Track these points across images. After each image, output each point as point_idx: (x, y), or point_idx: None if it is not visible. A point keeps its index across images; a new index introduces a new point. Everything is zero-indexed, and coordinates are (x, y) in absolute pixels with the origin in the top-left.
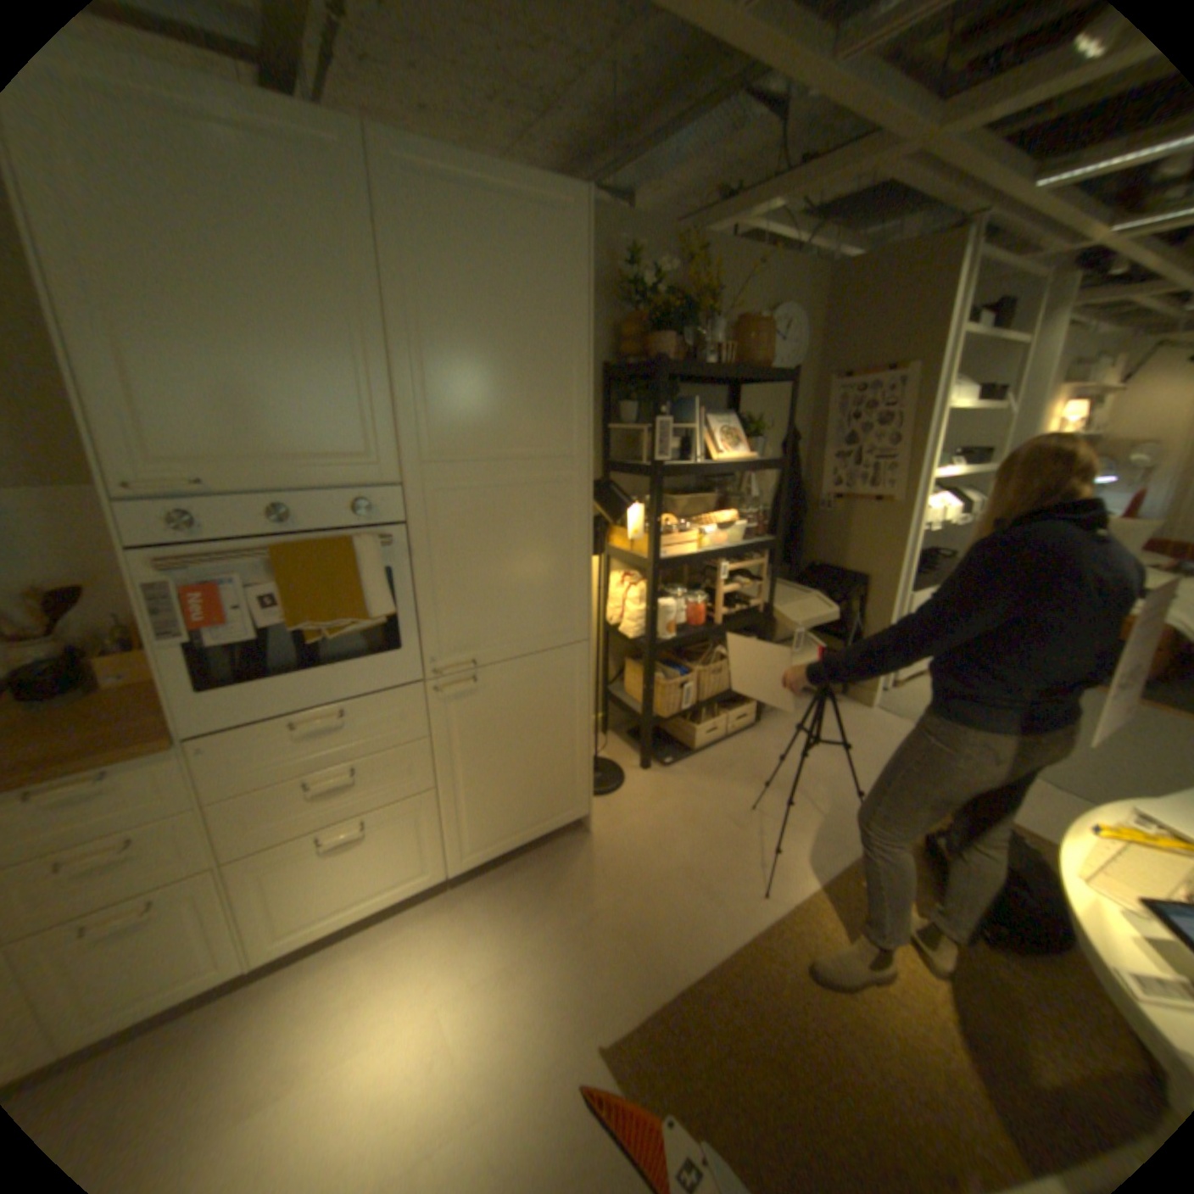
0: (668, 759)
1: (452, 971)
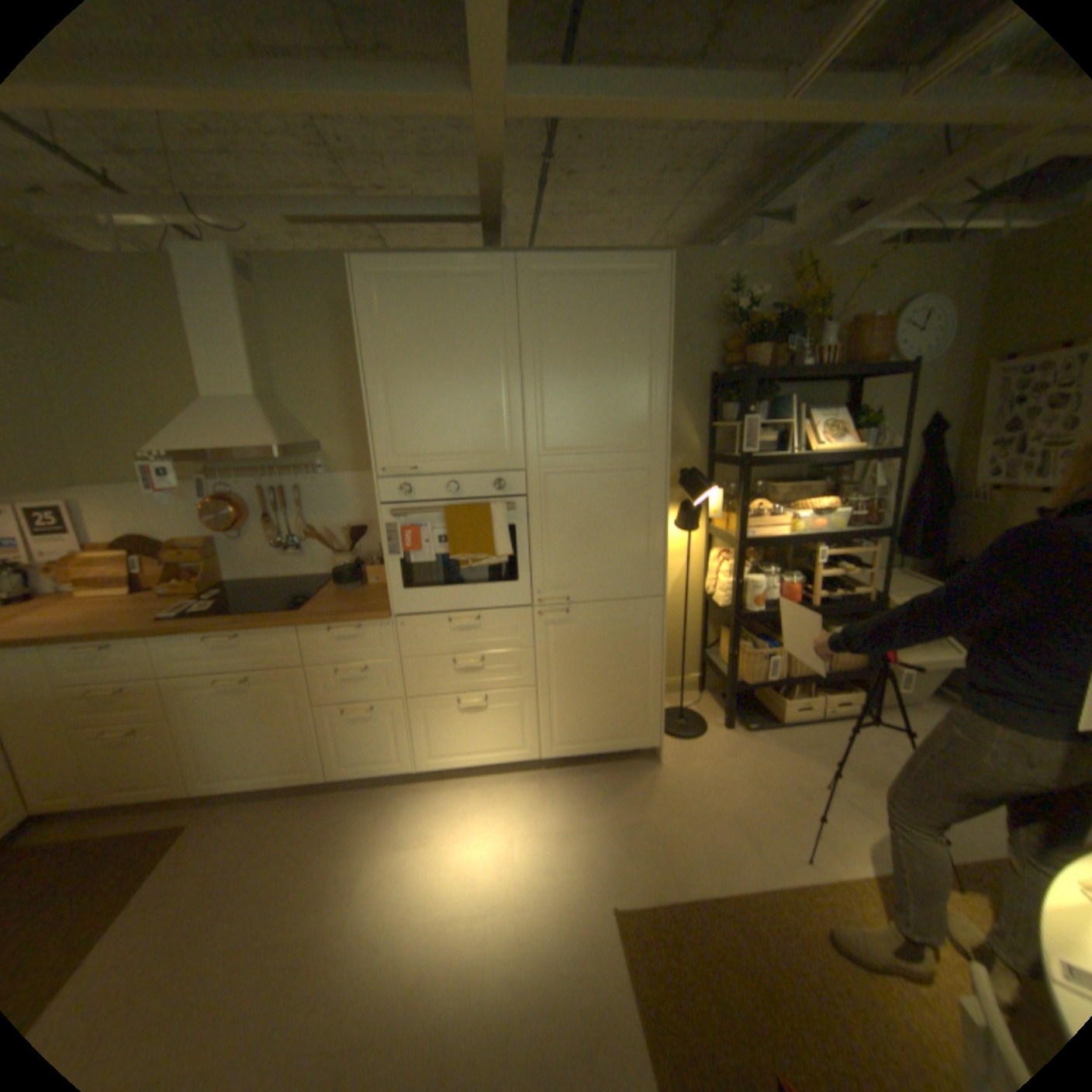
0: (755, 726)
1: (529, 821)
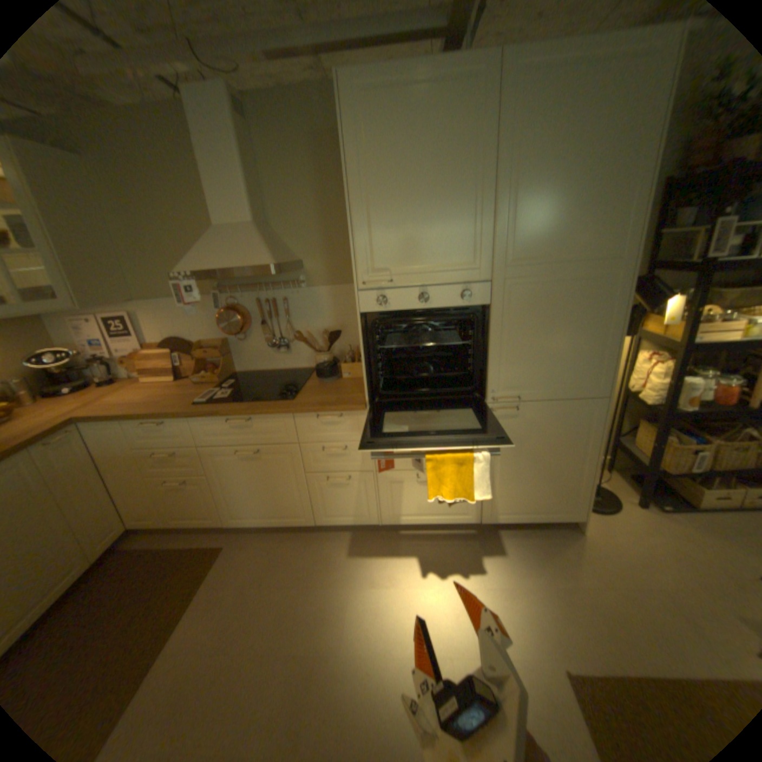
0: (669, 508)
1: (476, 575)
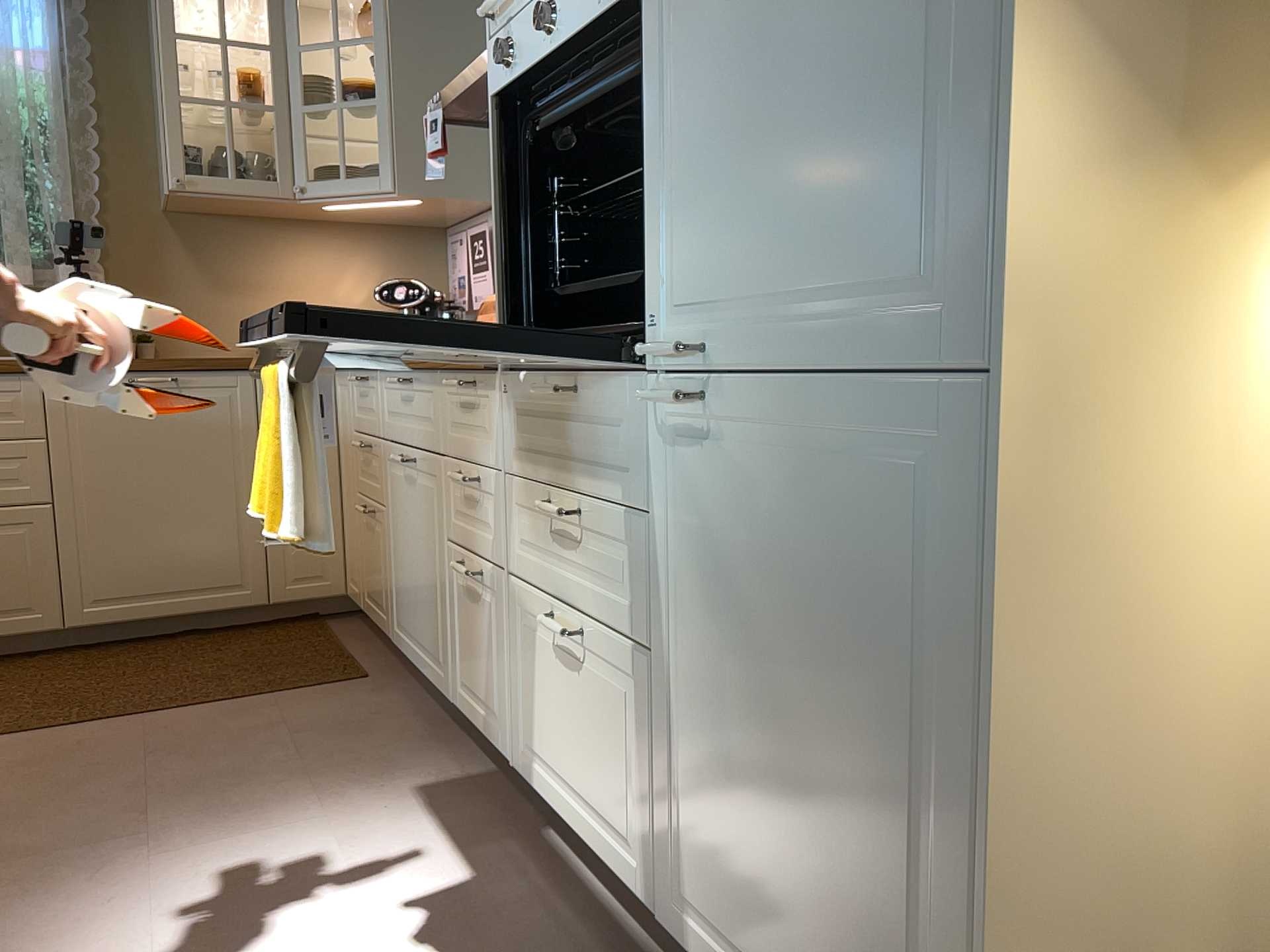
0: None
1: None
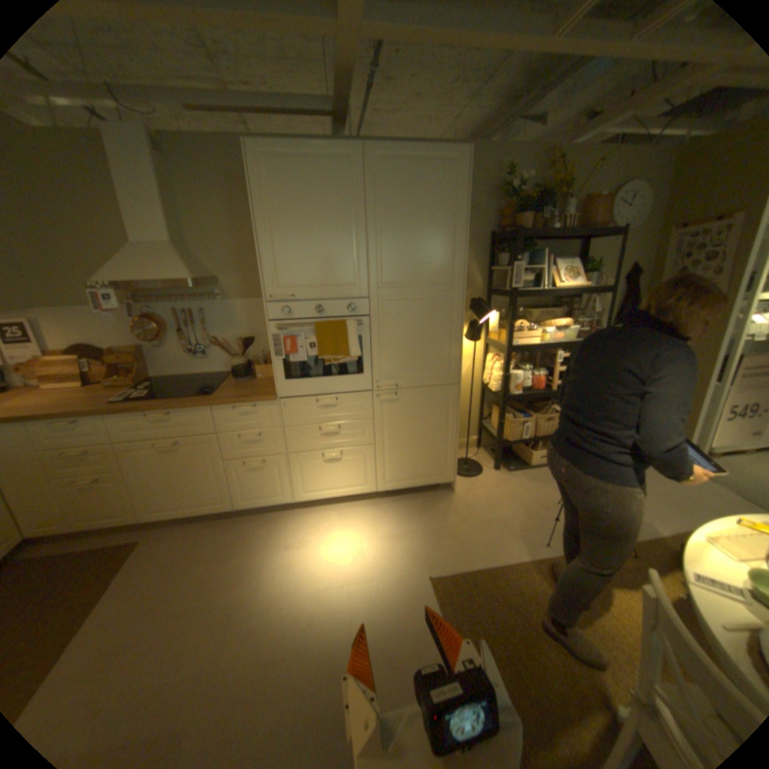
0: (512, 468)
1: (371, 529)
